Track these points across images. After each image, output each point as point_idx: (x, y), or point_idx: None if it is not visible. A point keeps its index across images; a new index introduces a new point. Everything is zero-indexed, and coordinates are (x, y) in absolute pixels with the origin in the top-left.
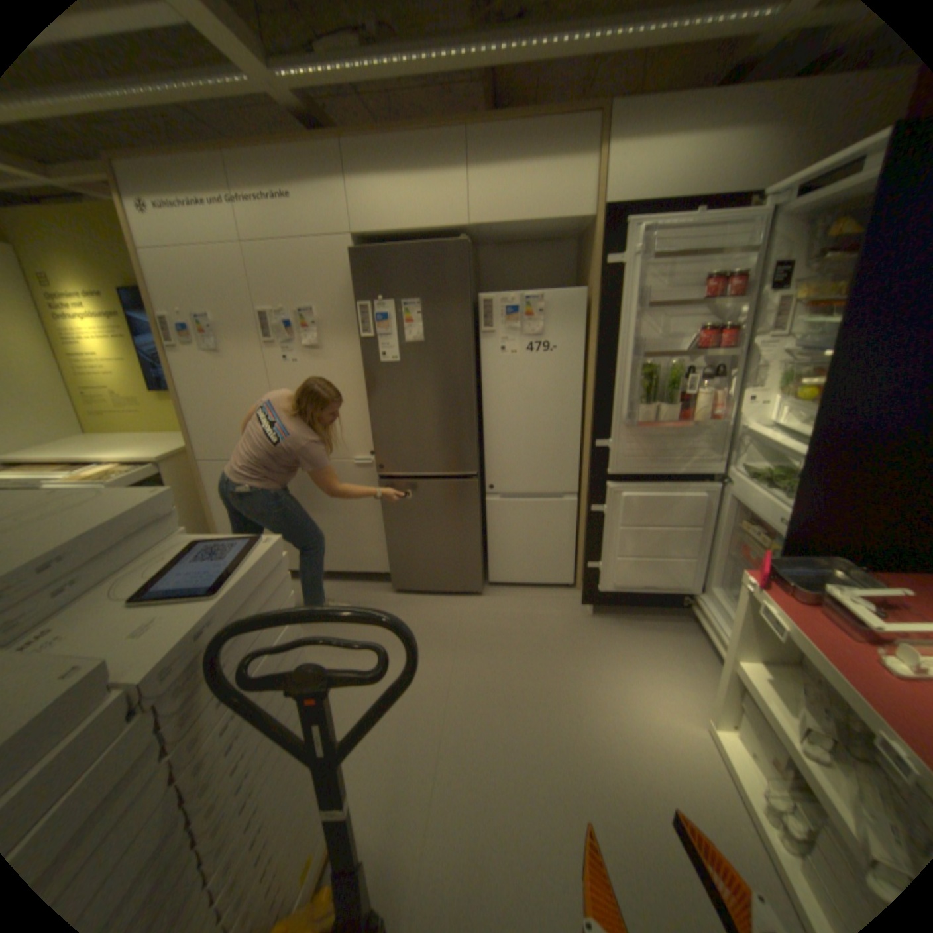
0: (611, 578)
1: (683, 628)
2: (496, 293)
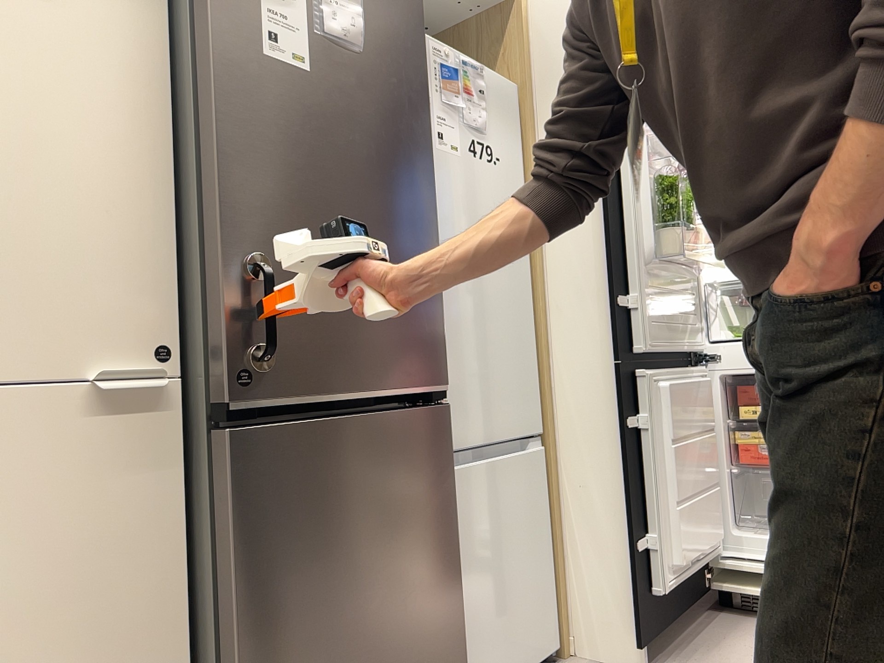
0: (670, 558)
1: (727, 620)
2: (425, 34)
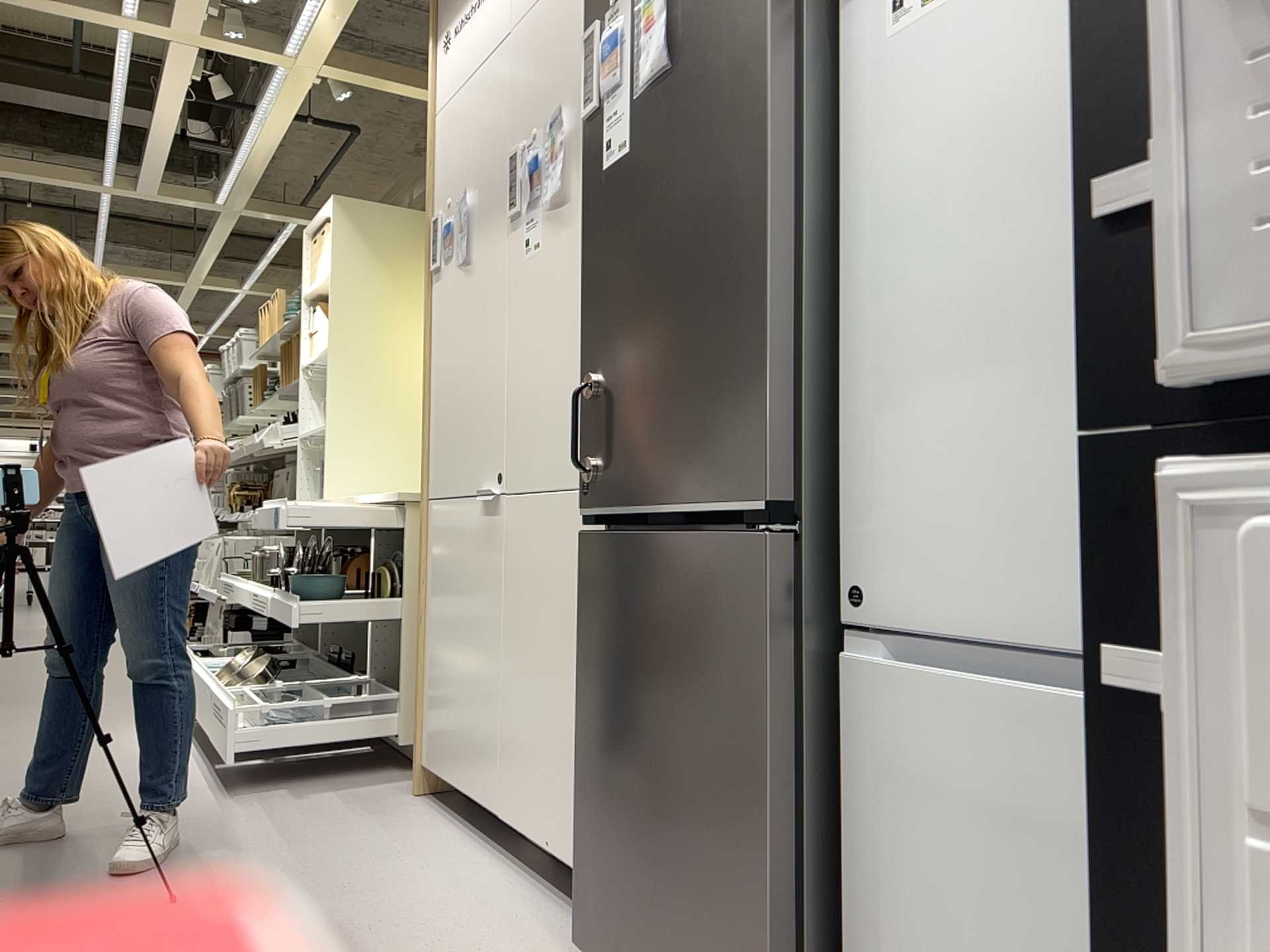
0: None
1: None
2: None
